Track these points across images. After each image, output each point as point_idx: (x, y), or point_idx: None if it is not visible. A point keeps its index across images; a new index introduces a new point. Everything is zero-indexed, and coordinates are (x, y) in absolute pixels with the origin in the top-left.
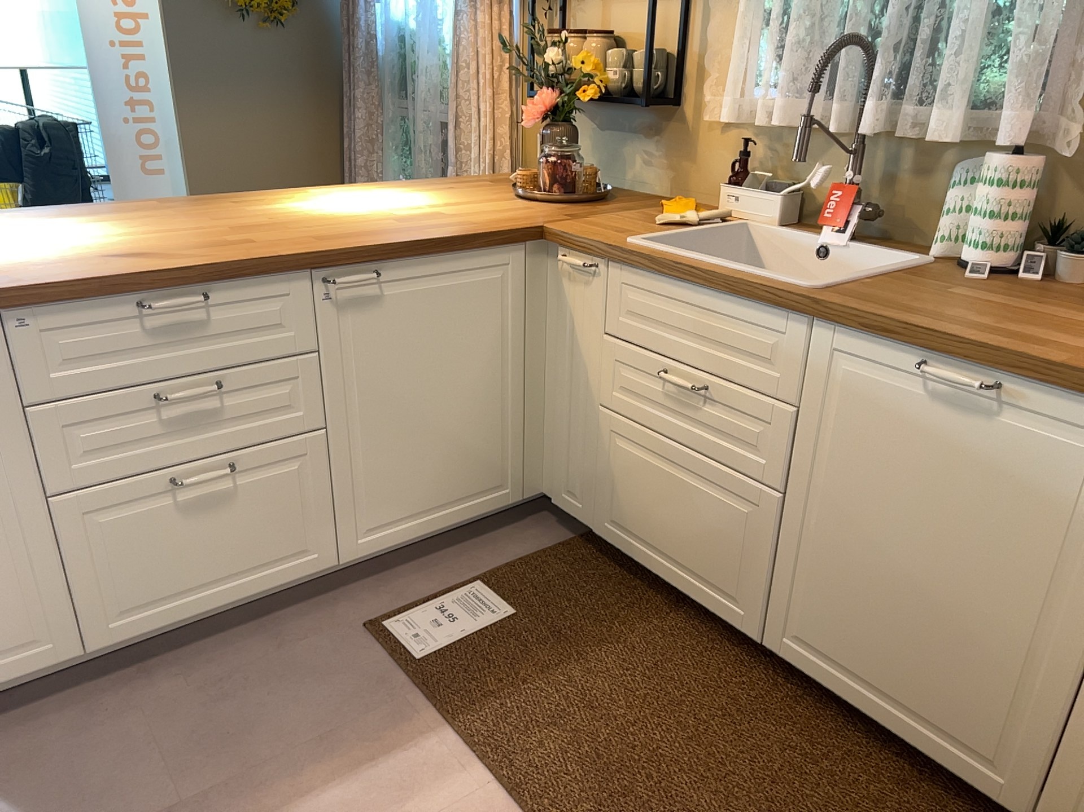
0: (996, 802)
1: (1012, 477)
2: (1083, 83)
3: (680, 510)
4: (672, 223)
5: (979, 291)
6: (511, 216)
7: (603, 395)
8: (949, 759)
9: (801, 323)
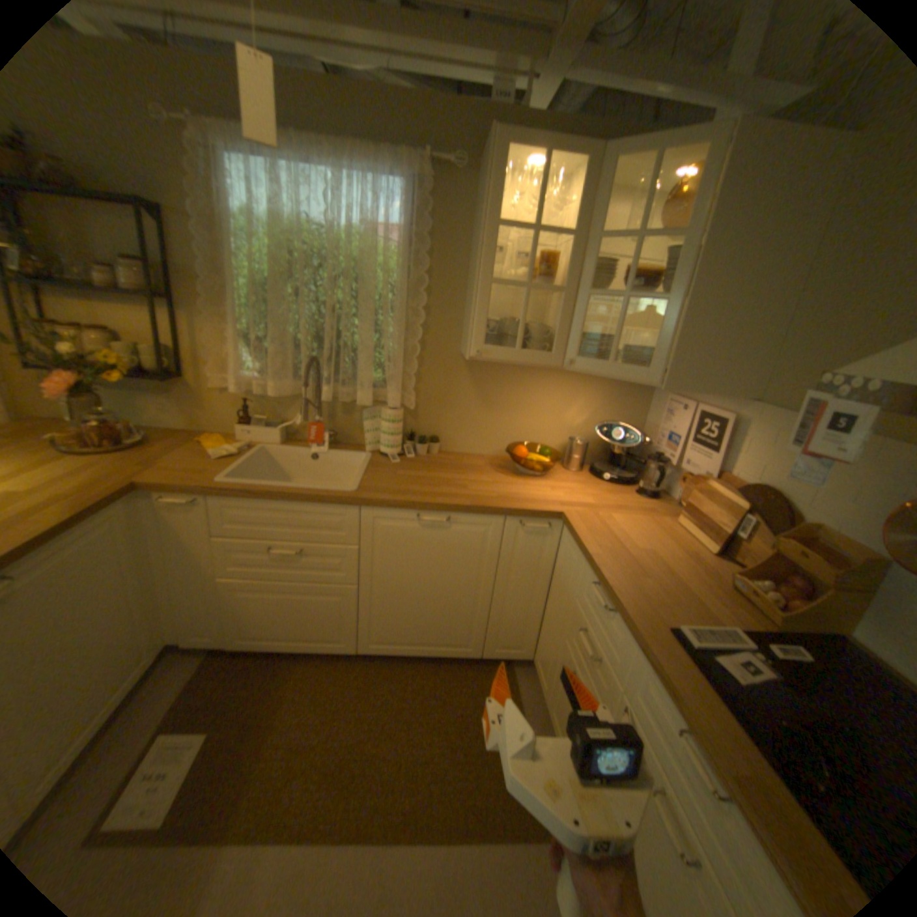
0: (469, 658)
1: (458, 547)
2: (411, 378)
3: (293, 615)
4: (222, 457)
5: (405, 469)
6: (89, 478)
7: (216, 573)
8: (450, 654)
9: (354, 509)
